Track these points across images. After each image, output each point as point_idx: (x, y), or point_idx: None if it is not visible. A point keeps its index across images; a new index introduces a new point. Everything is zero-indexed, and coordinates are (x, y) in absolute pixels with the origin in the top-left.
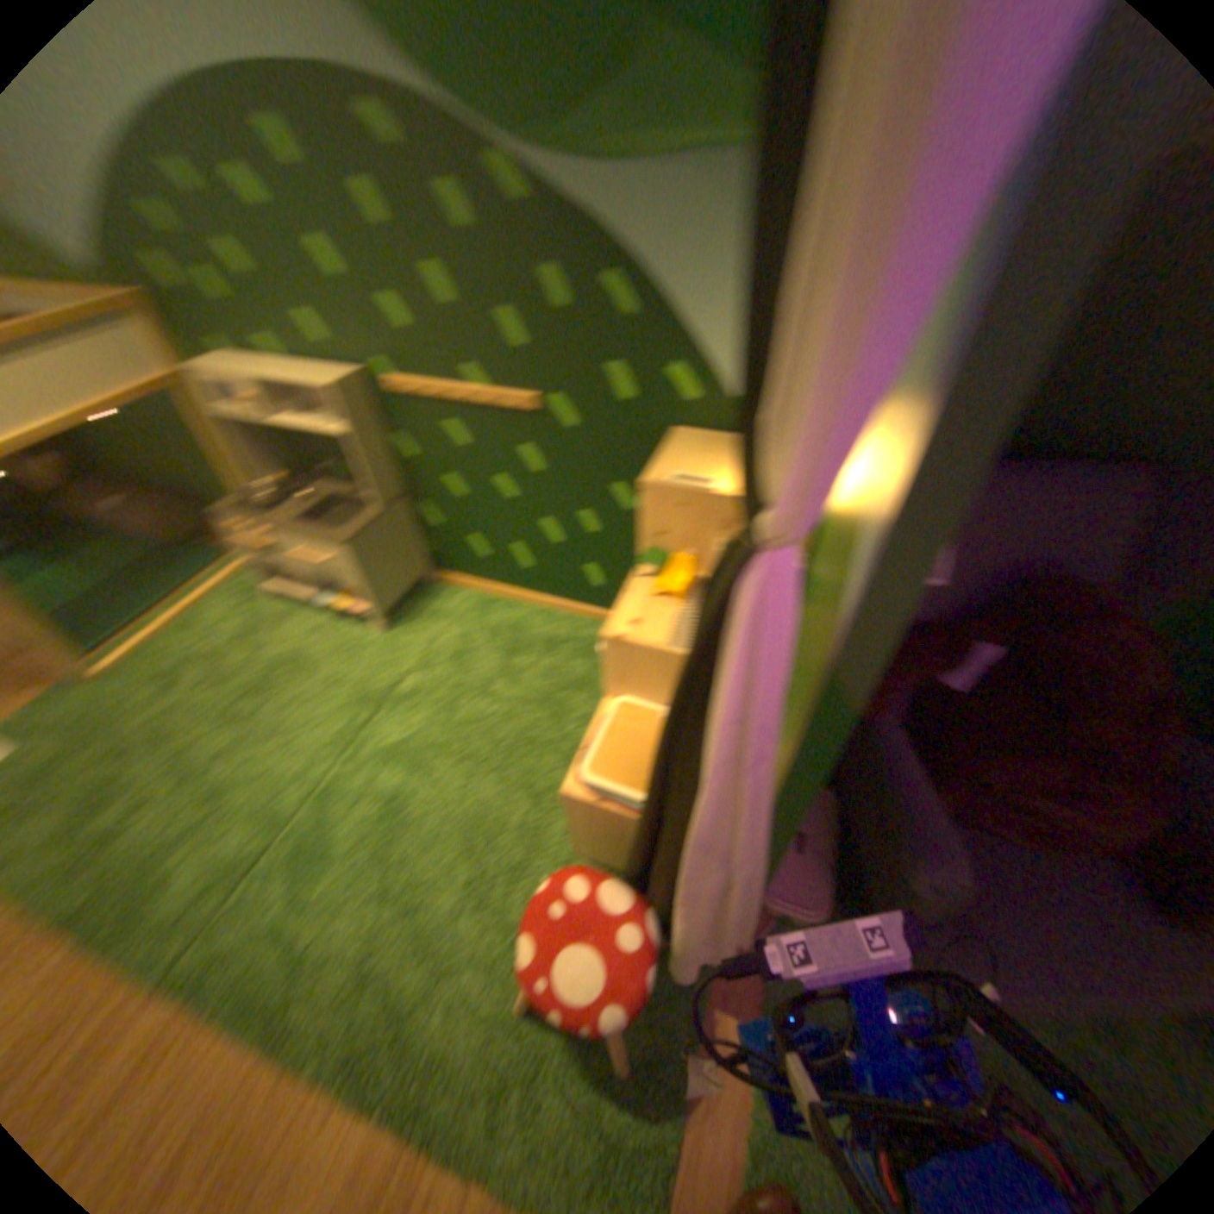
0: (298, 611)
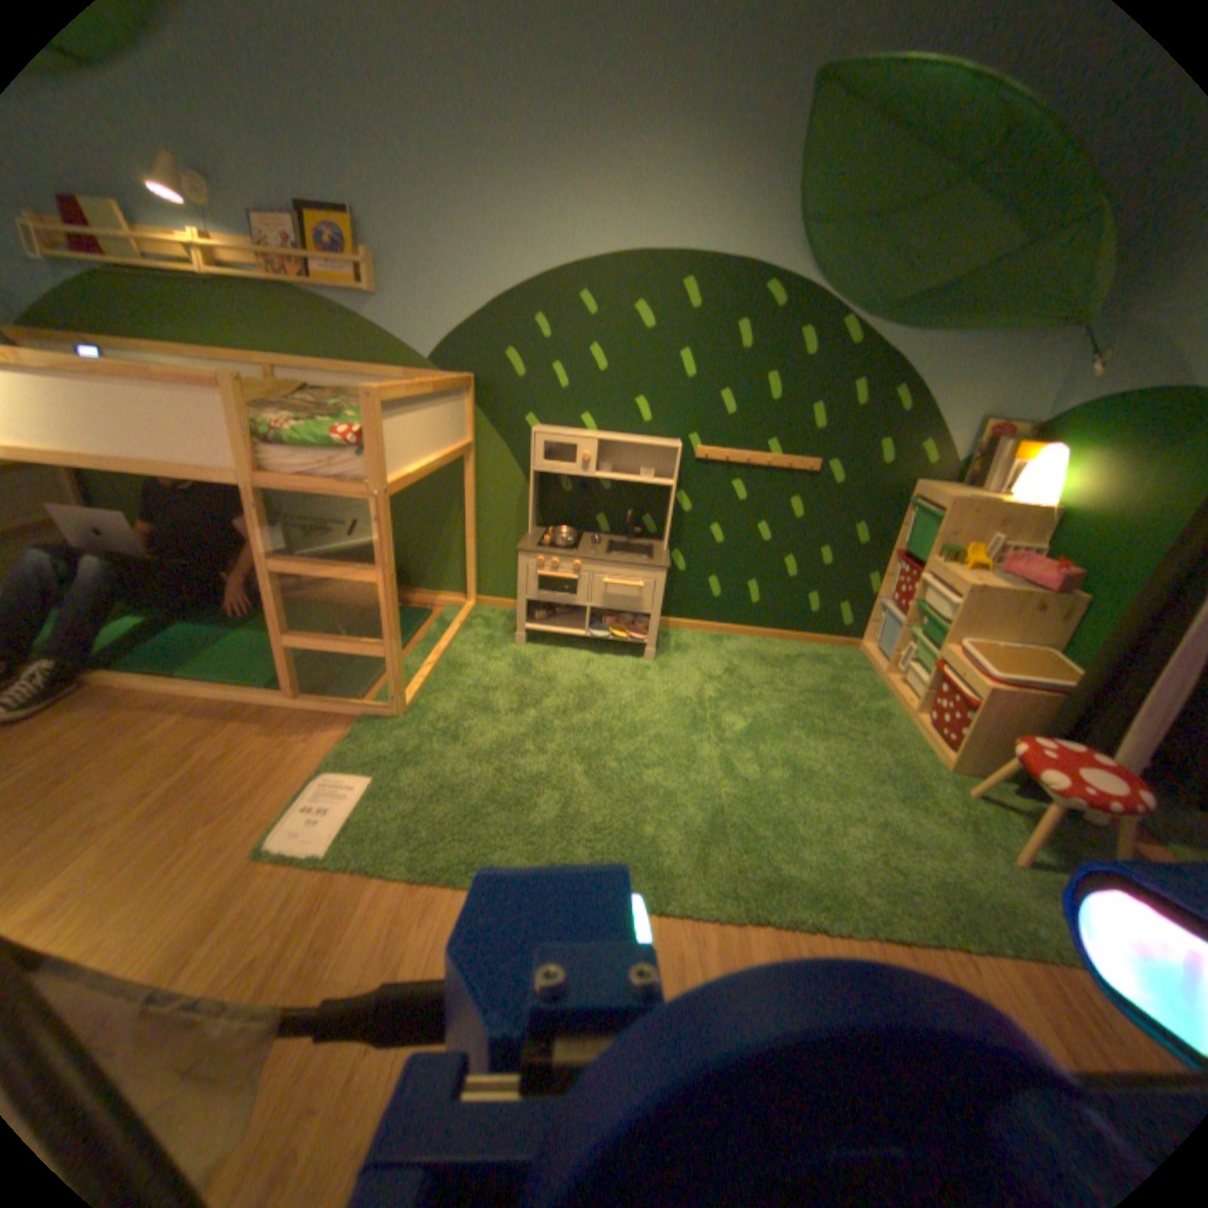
0: (554, 646)
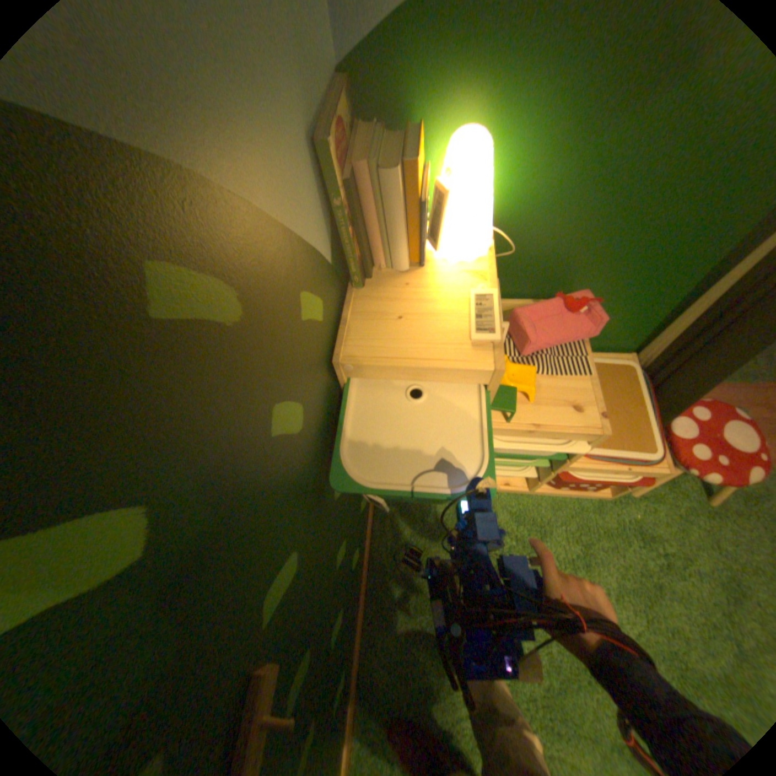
0: None
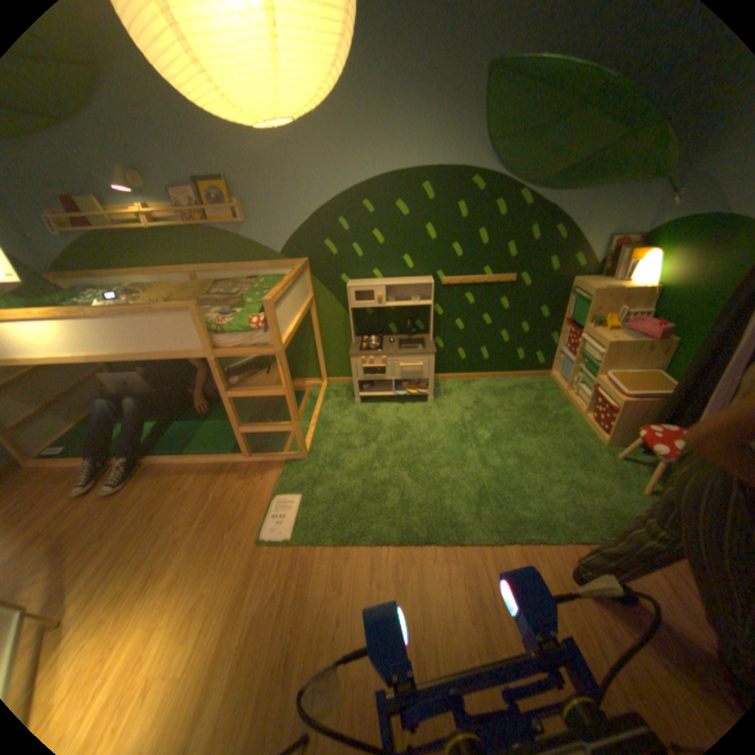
0: (377, 404)
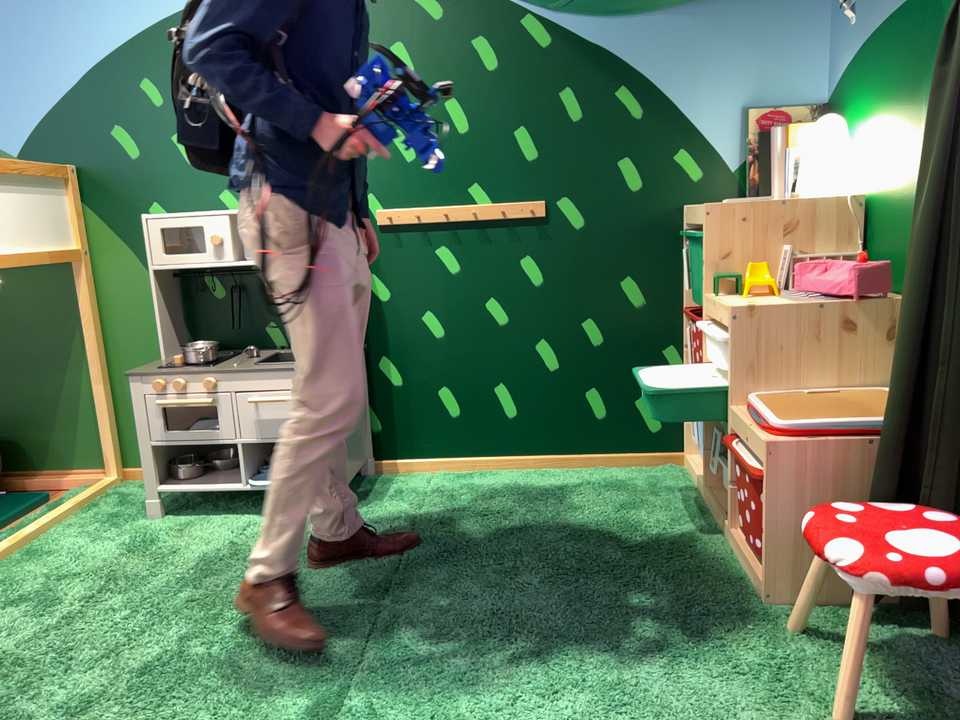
0: (208, 517)
